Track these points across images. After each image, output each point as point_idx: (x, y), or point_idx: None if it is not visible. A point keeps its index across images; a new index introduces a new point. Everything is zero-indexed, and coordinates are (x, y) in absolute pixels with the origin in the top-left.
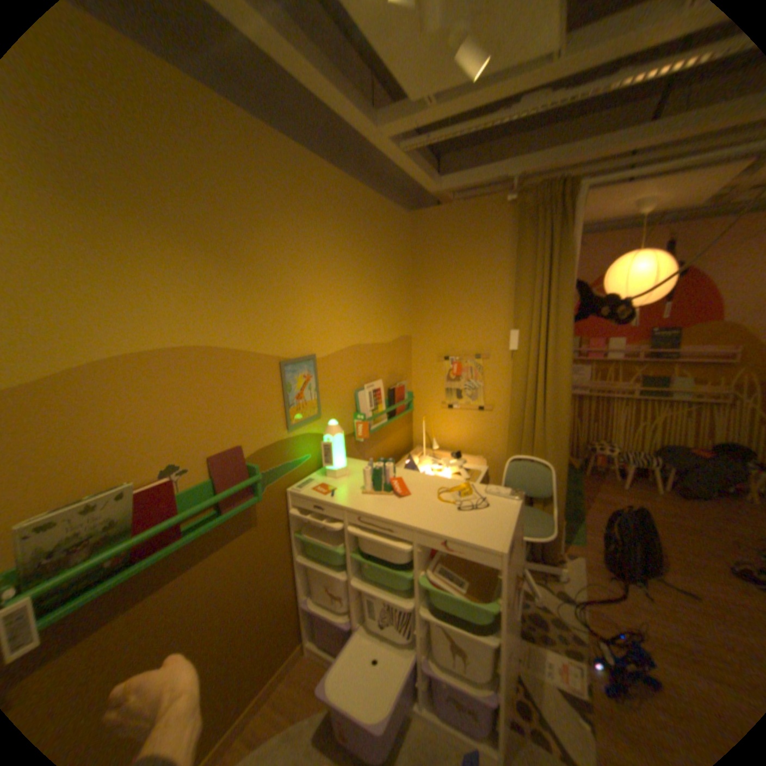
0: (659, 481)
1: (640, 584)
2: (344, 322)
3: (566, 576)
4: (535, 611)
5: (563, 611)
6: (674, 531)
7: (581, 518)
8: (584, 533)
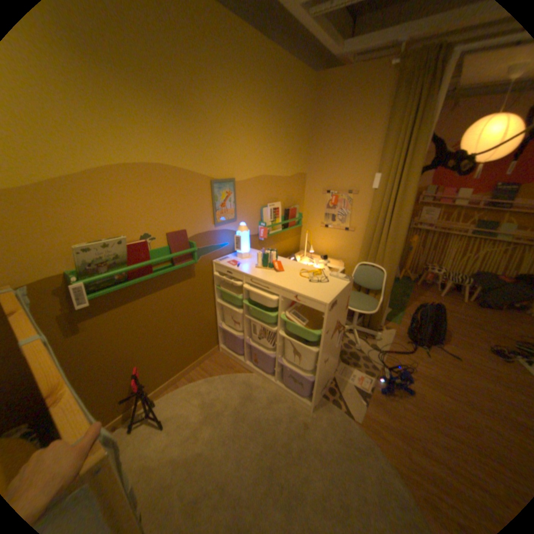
0: (468, 294)
1: (426, 347)
2: (255, 158)
3: (380, 337)
4: (353, 350)
5: (371, 353)
6: (463, 323)
7: (402, 309)
8: (401, 317)
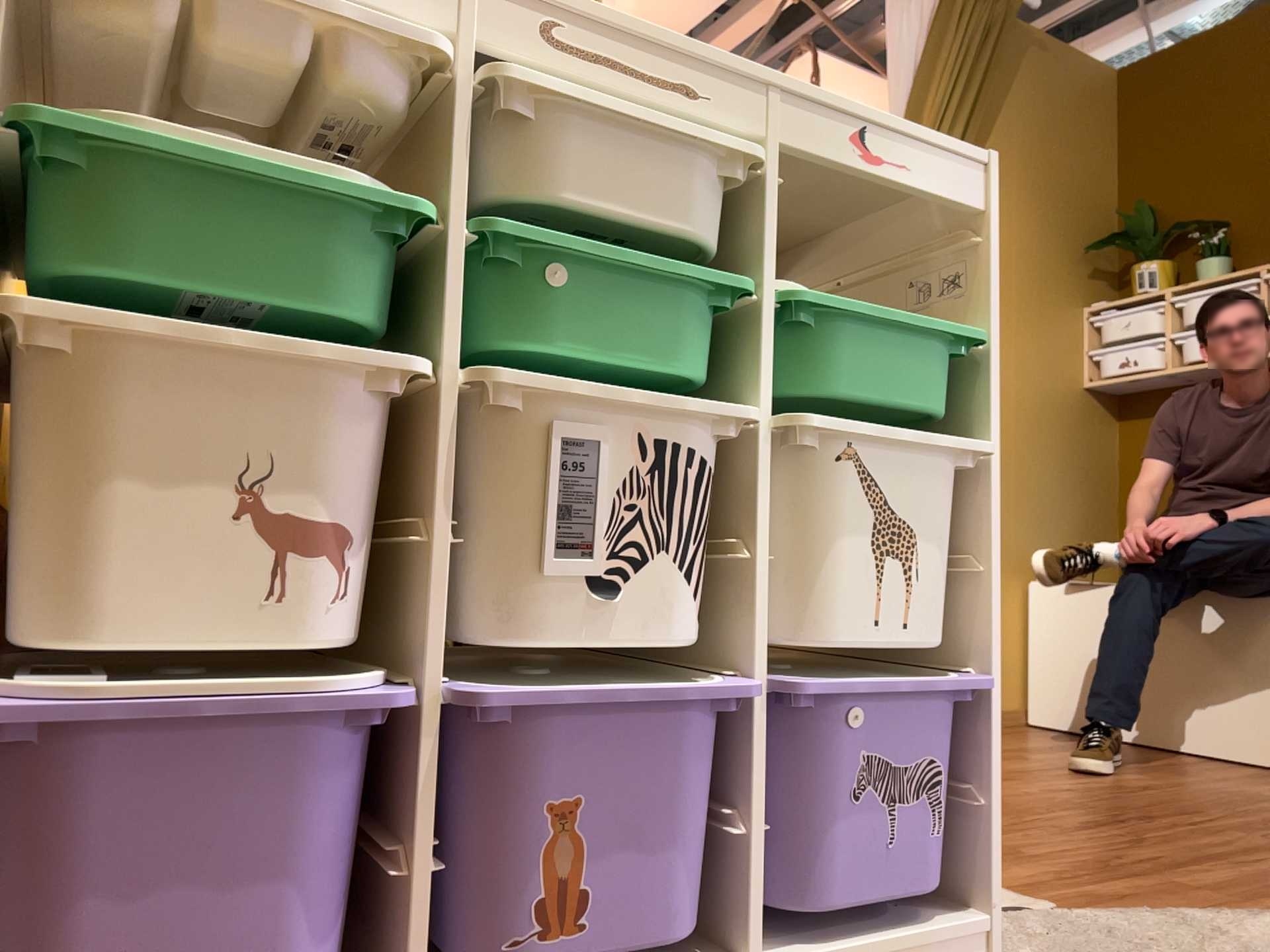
0: None
1: None
2: None
3: None
4: None
5: None
6: None
7: None
8: None
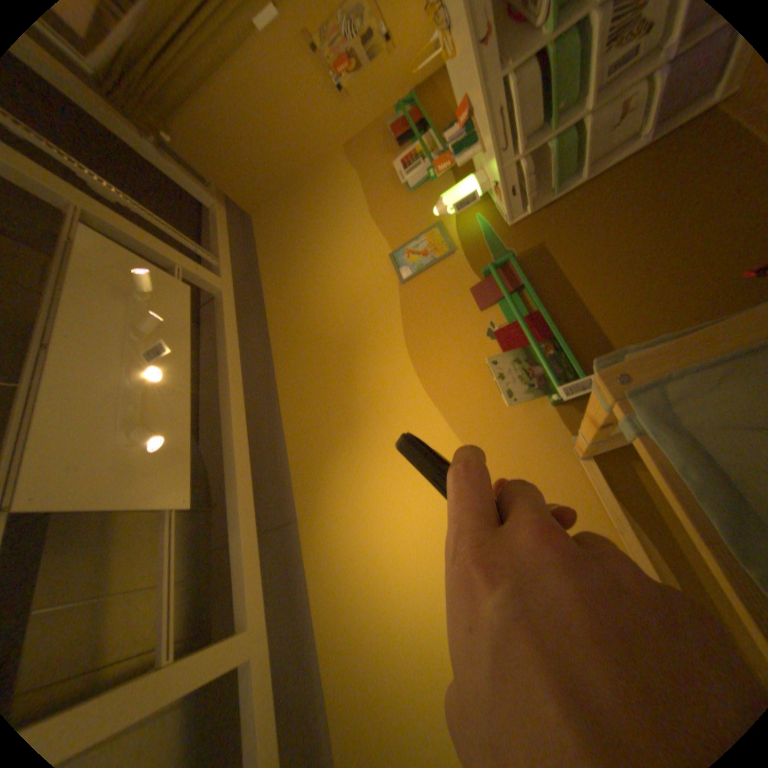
0: None
1: None
2: (358, 238)
3: None
4: None
5: None
6: None
7: None
8: None
